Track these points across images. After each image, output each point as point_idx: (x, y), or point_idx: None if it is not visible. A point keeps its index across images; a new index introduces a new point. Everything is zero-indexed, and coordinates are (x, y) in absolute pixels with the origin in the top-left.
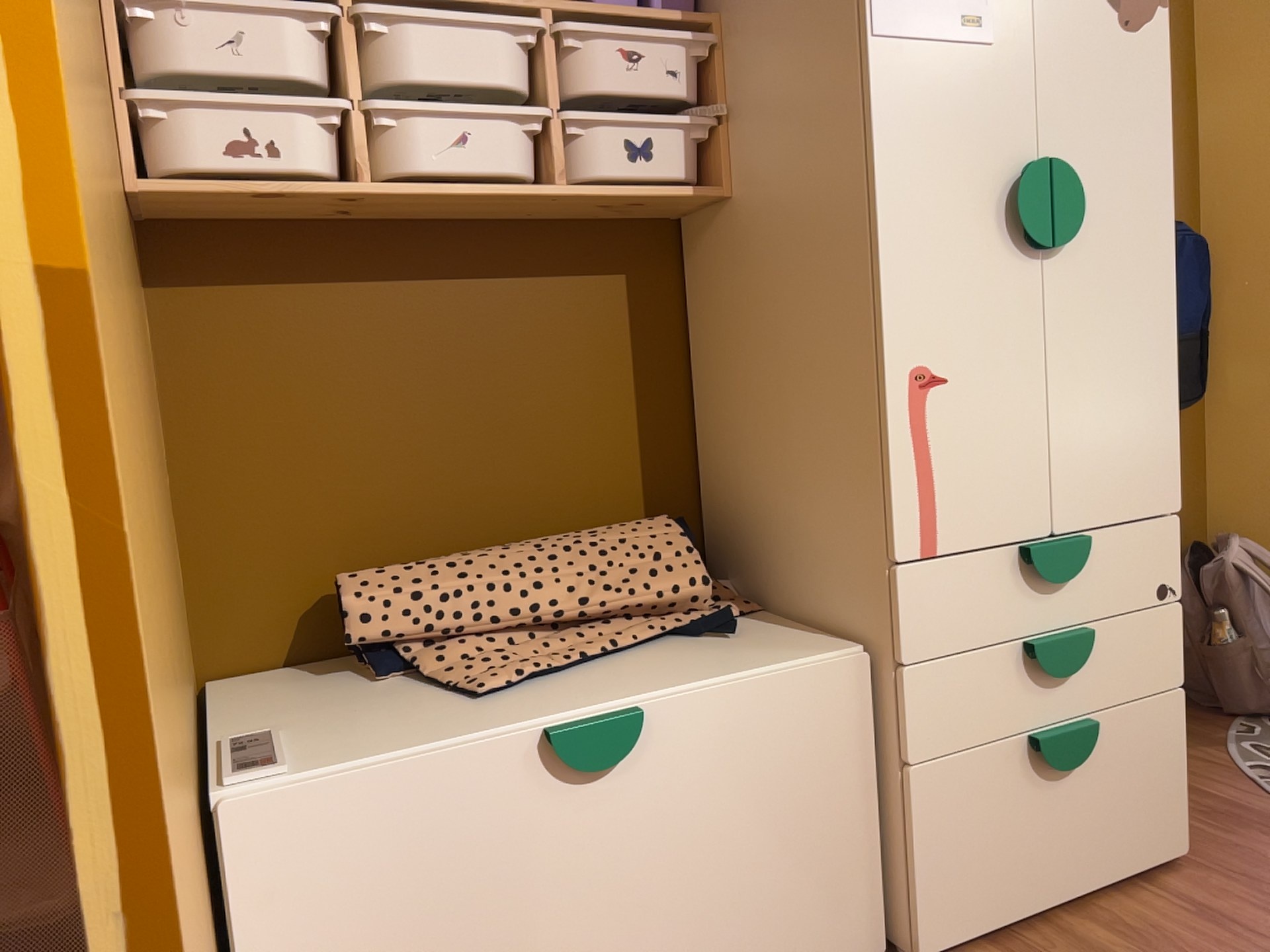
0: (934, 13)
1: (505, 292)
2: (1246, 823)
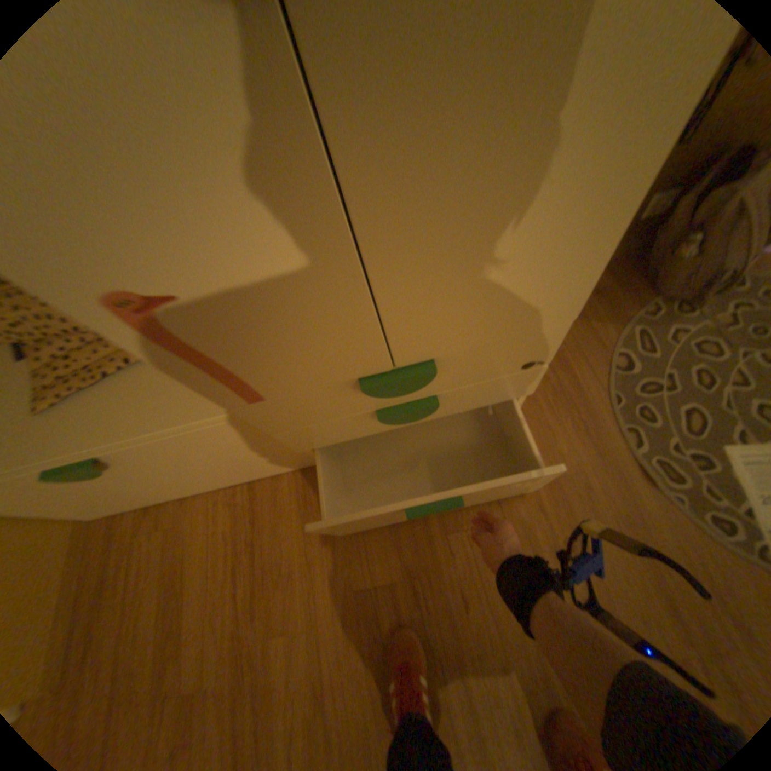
0: None
1: None
2: (565, 410)
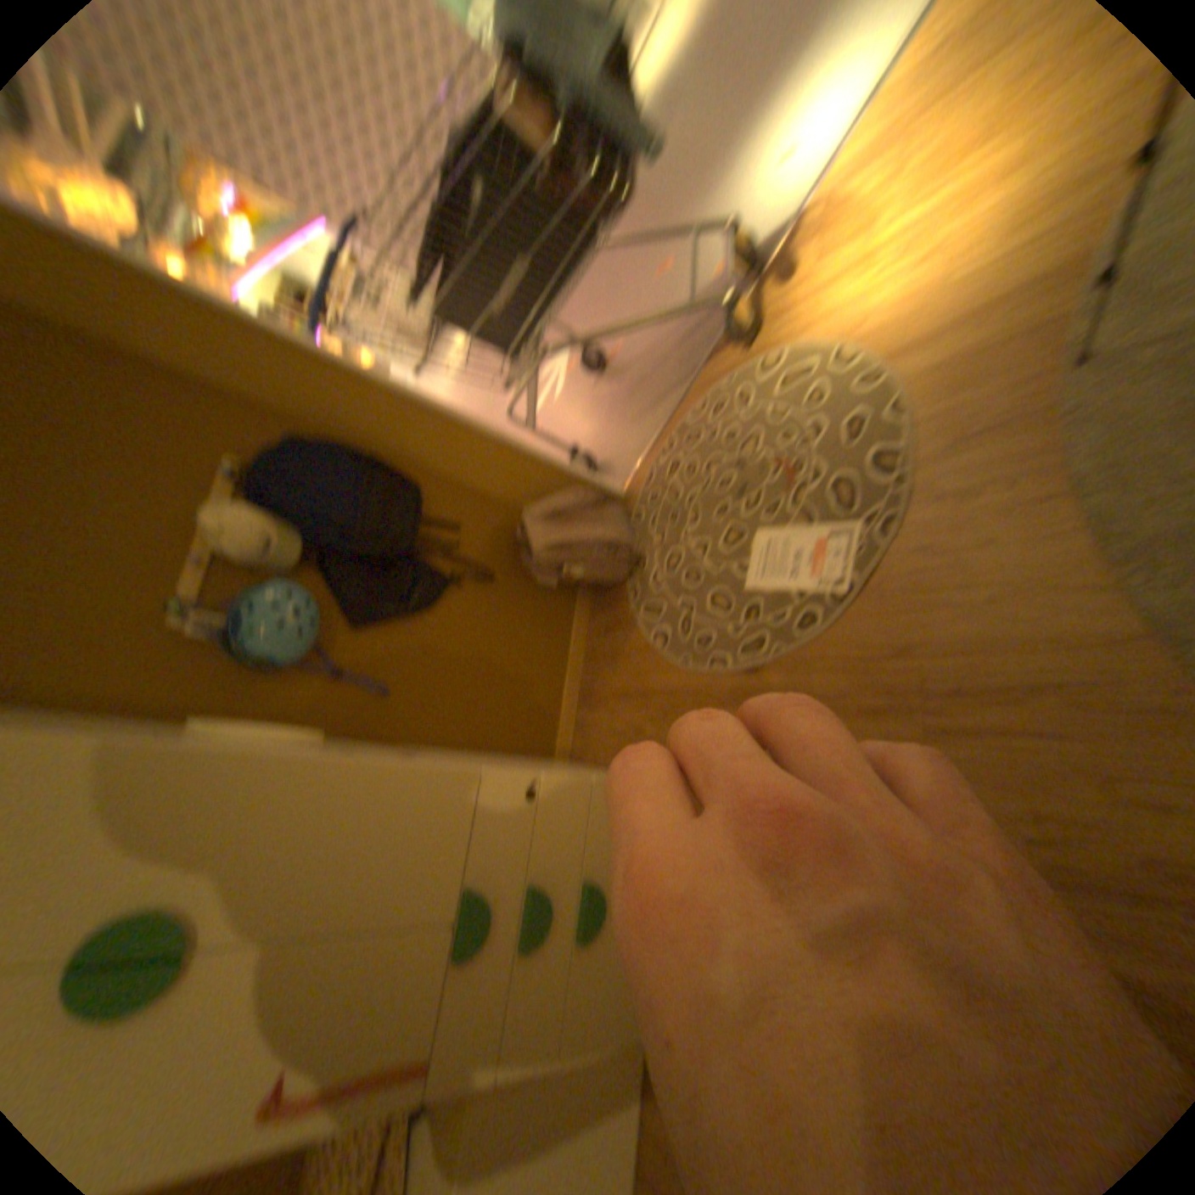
0: None
1: None
2: (683, 711)
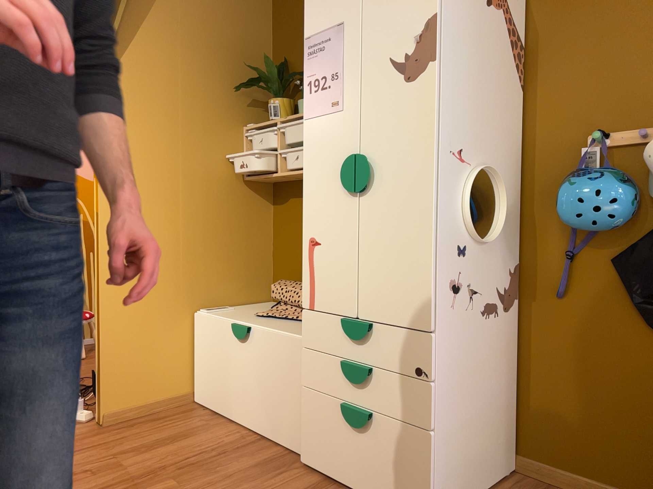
0: (322, 104)
1: None
2: None
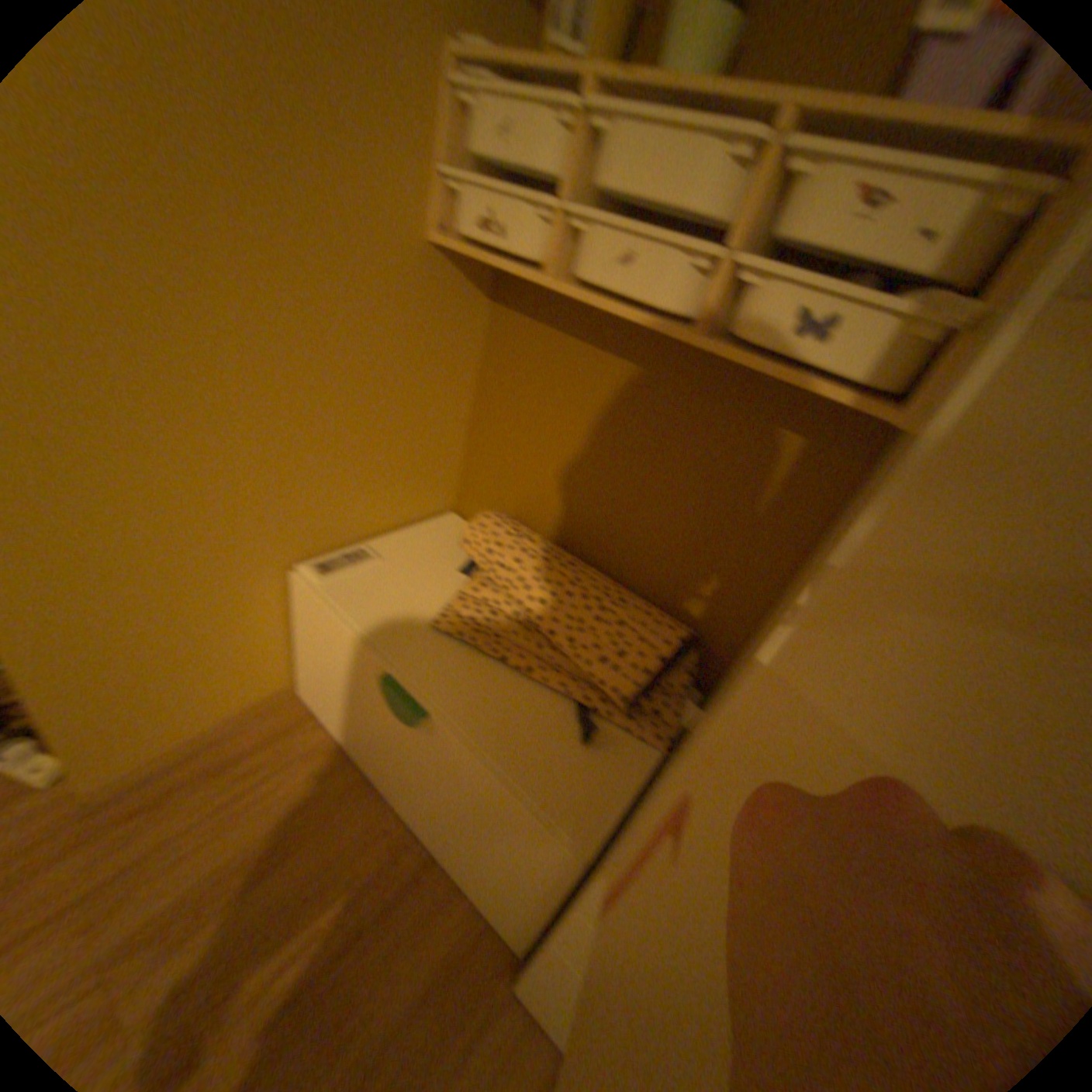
0: None
1: (683, 399)
2: None
